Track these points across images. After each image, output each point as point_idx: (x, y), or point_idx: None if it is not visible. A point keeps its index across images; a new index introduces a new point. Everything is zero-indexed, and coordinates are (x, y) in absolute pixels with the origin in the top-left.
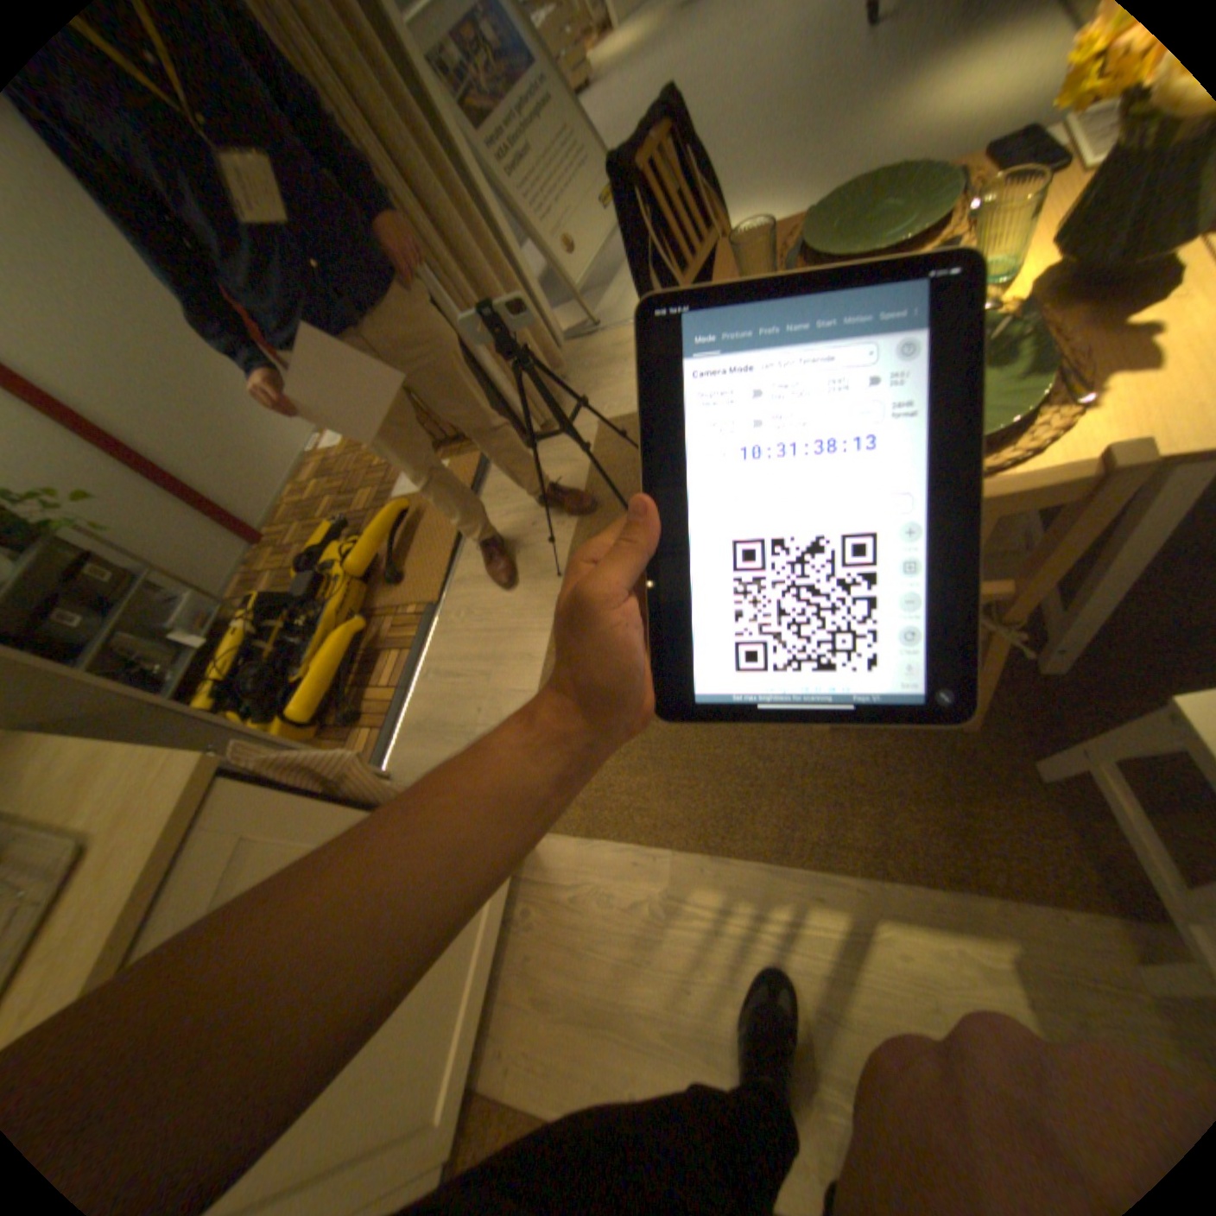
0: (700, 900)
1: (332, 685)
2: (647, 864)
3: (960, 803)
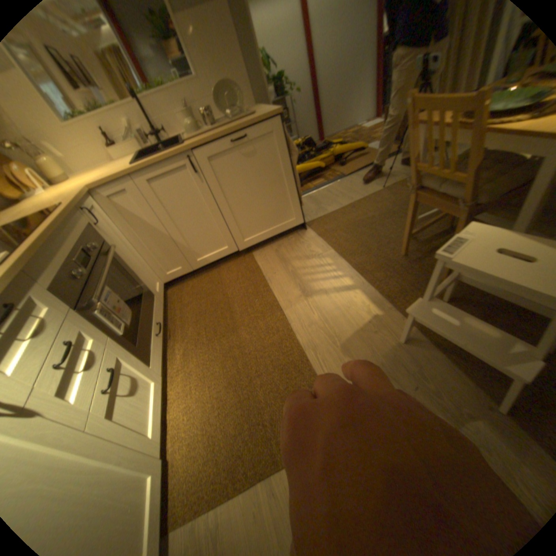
0: (326, 259)
1: (302, 177)
2: (323, 247)
3: (412, 288)
